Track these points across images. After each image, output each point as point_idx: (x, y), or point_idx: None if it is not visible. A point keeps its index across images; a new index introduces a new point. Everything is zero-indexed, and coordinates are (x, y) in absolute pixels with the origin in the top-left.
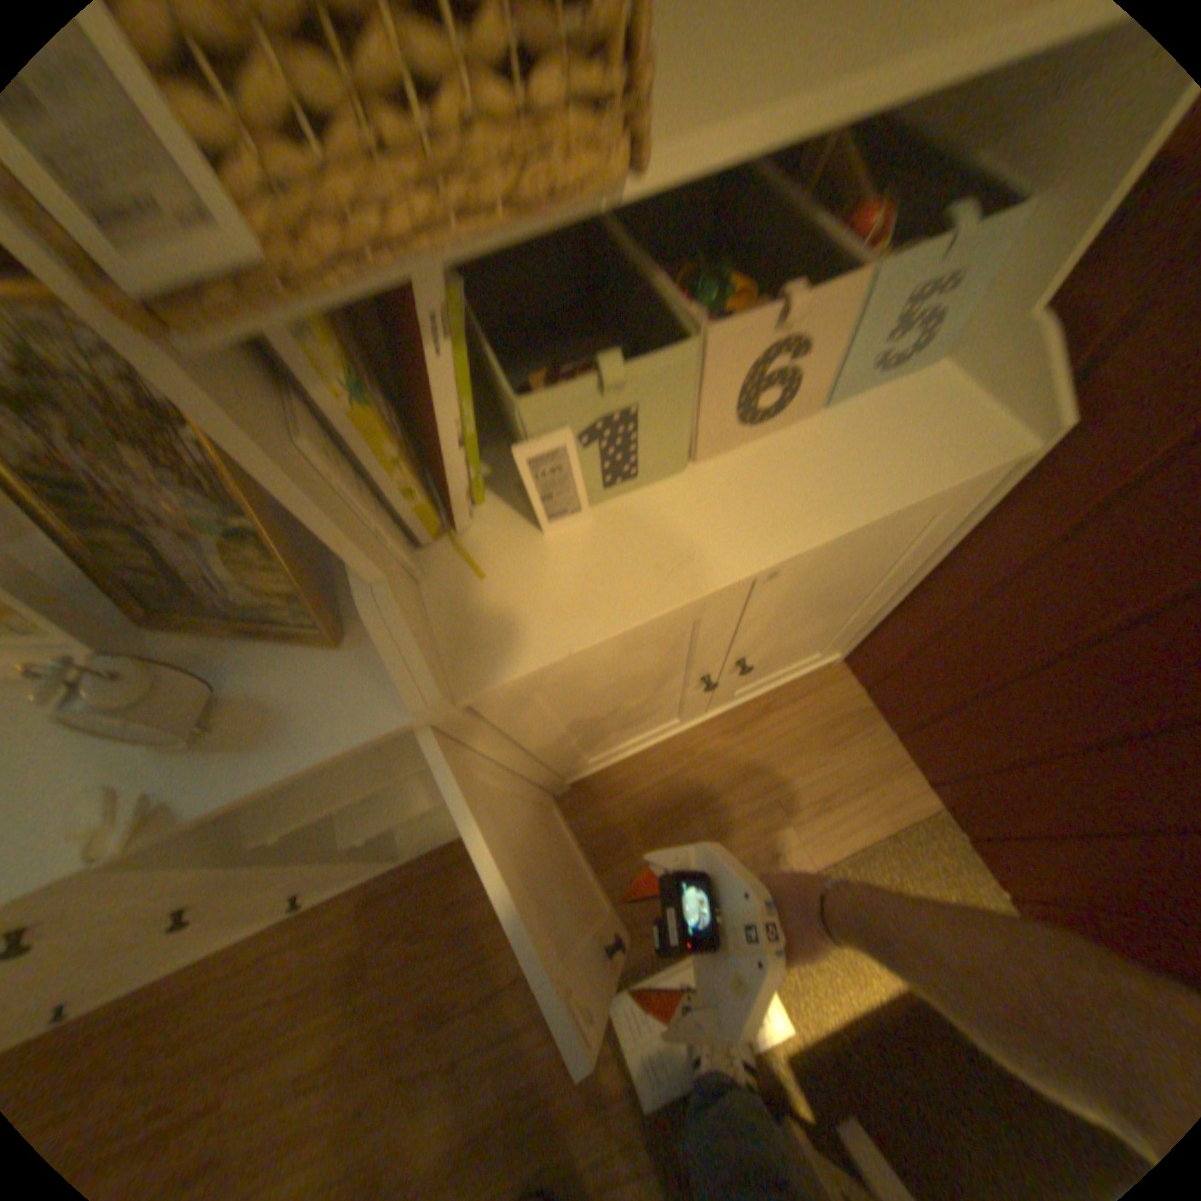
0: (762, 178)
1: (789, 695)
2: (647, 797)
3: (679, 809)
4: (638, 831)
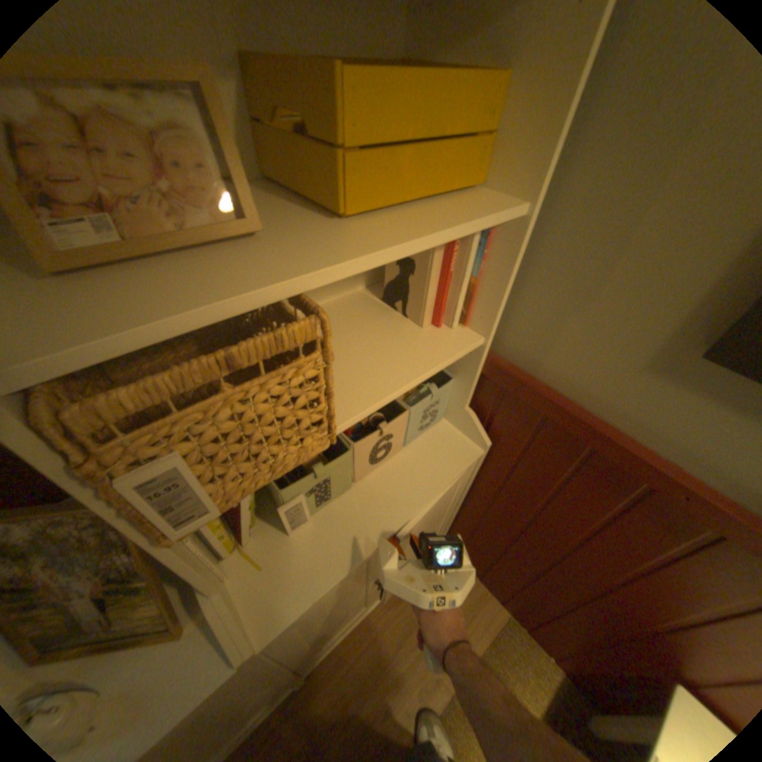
0: None
1: None
2: (355, 669)
3: (375, 670)
4: (353, 697)
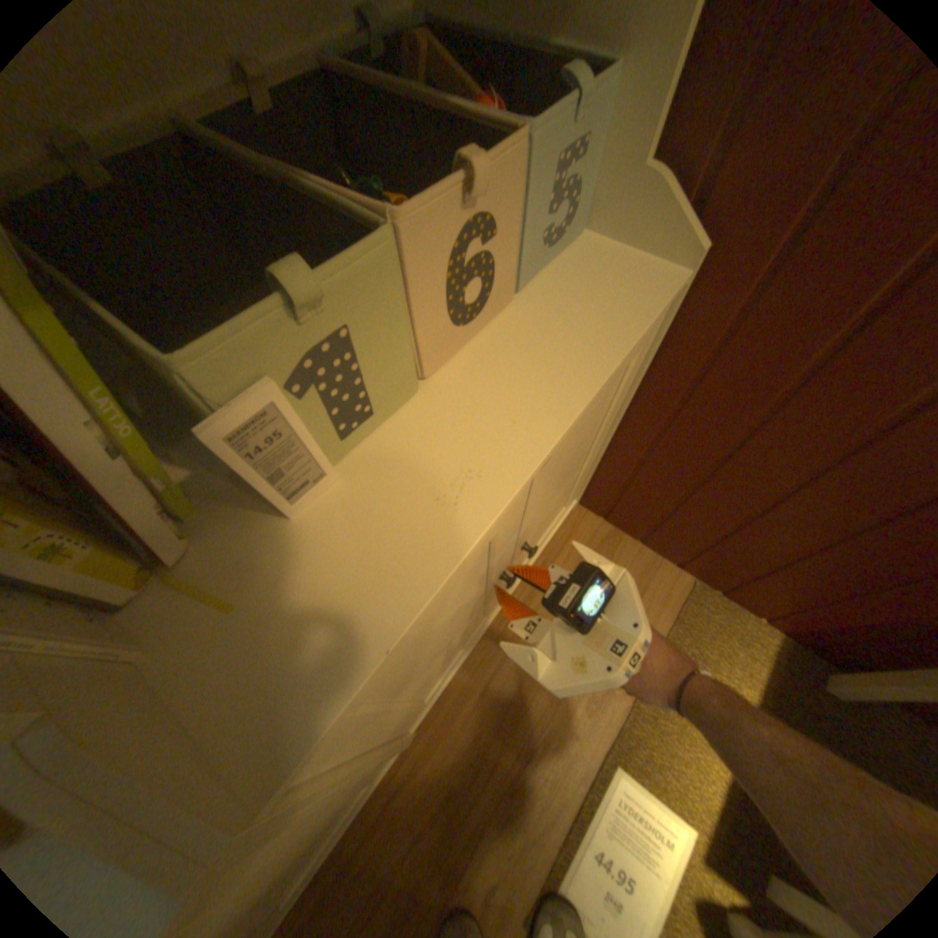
0: (374, 89)
1: (553, 548)
2: (487, 698)
3: (517, 692)
4: (493, 734)
